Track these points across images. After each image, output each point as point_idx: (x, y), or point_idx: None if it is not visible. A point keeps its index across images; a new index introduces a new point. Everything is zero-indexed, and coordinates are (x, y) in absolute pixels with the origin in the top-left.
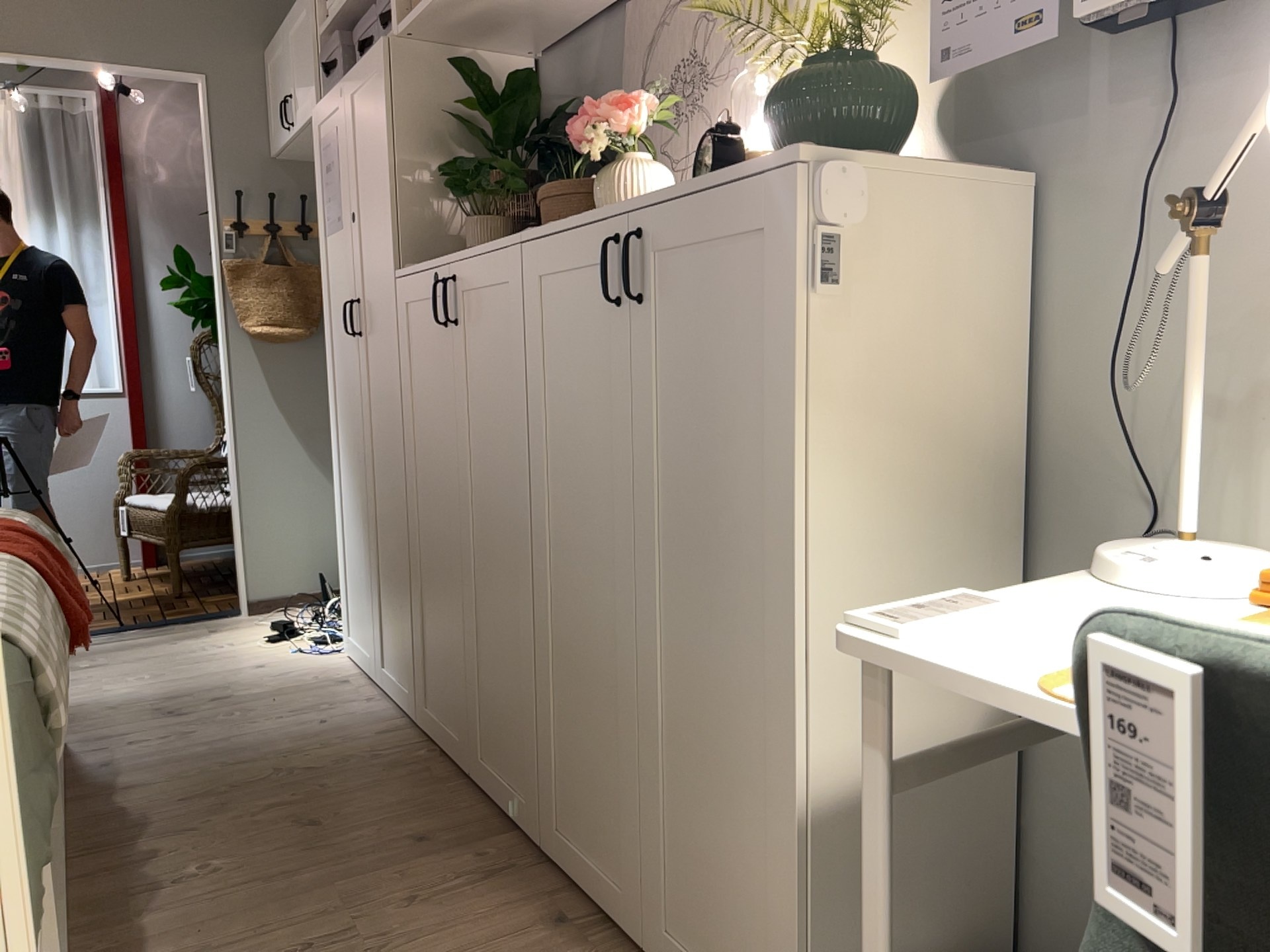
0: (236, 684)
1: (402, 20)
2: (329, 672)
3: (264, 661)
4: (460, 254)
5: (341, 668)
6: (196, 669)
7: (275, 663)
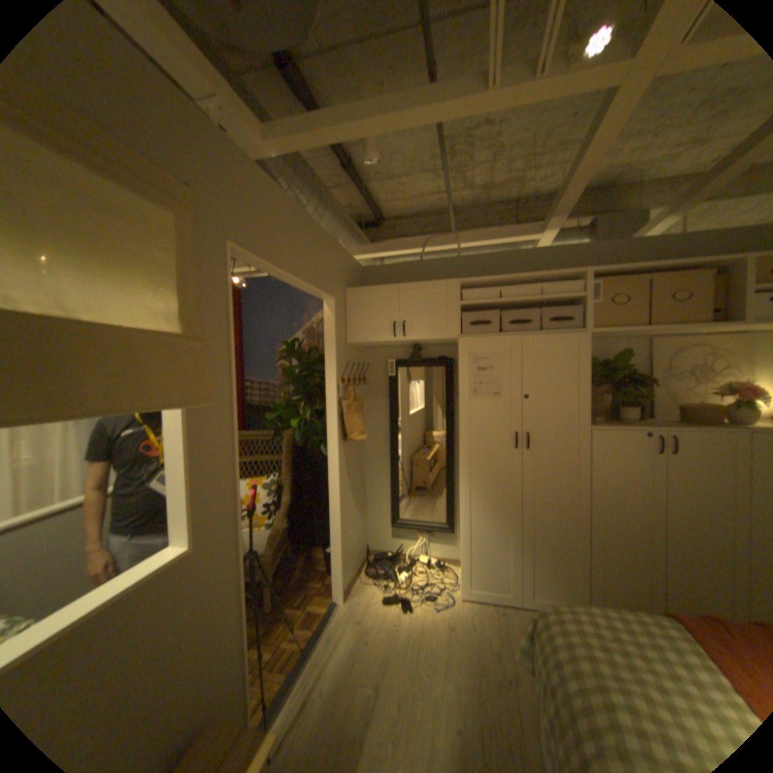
0: (474, 646)
1: (600, 330)
2: (484, 614)
3: (443, 626)
4: (661, 427)
5: (479, 609)
6: (431, 651)
7: (450, 624)
